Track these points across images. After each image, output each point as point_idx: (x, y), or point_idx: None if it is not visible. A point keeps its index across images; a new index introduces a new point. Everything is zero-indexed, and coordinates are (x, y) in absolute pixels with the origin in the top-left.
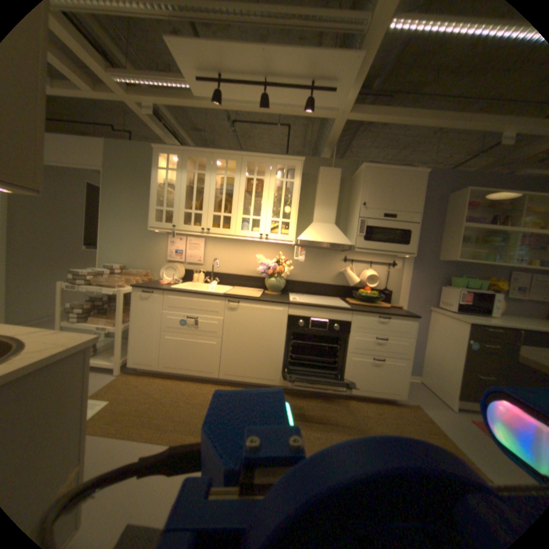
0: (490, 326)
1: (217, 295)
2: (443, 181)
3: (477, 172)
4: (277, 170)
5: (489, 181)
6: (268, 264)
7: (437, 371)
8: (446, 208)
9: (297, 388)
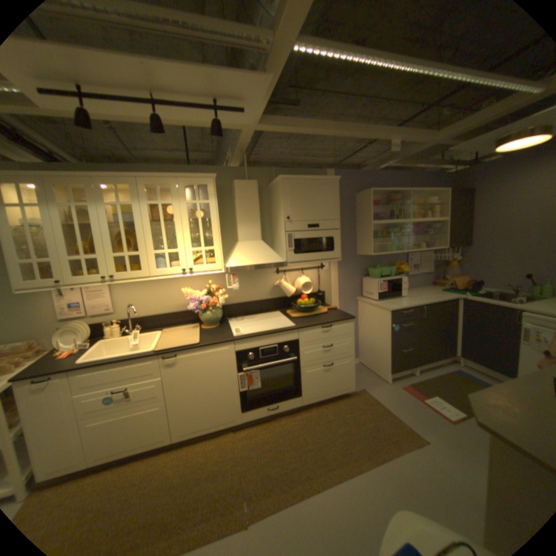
0: (404, 309)
1: (147, 356)
2: (350, 182)
3: (374, 172)
4: (186, 188)
5: (383, 178)
6: (199, 296)
7: (371, 352)
8: (356, 207)
9: (261, 419)
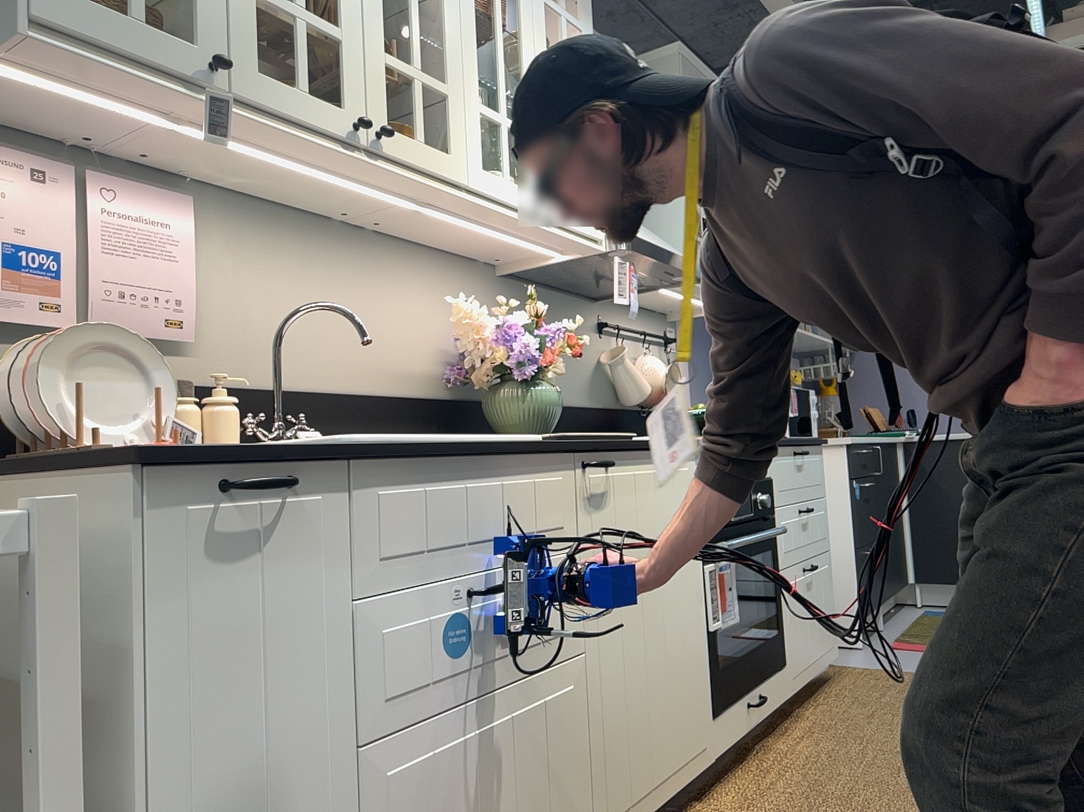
0: (859, 445)
1: (558, 445)
2: None
3: None
4: None
5: None
6: (488, 336)
7: None
8: None
9: (740, 738)
